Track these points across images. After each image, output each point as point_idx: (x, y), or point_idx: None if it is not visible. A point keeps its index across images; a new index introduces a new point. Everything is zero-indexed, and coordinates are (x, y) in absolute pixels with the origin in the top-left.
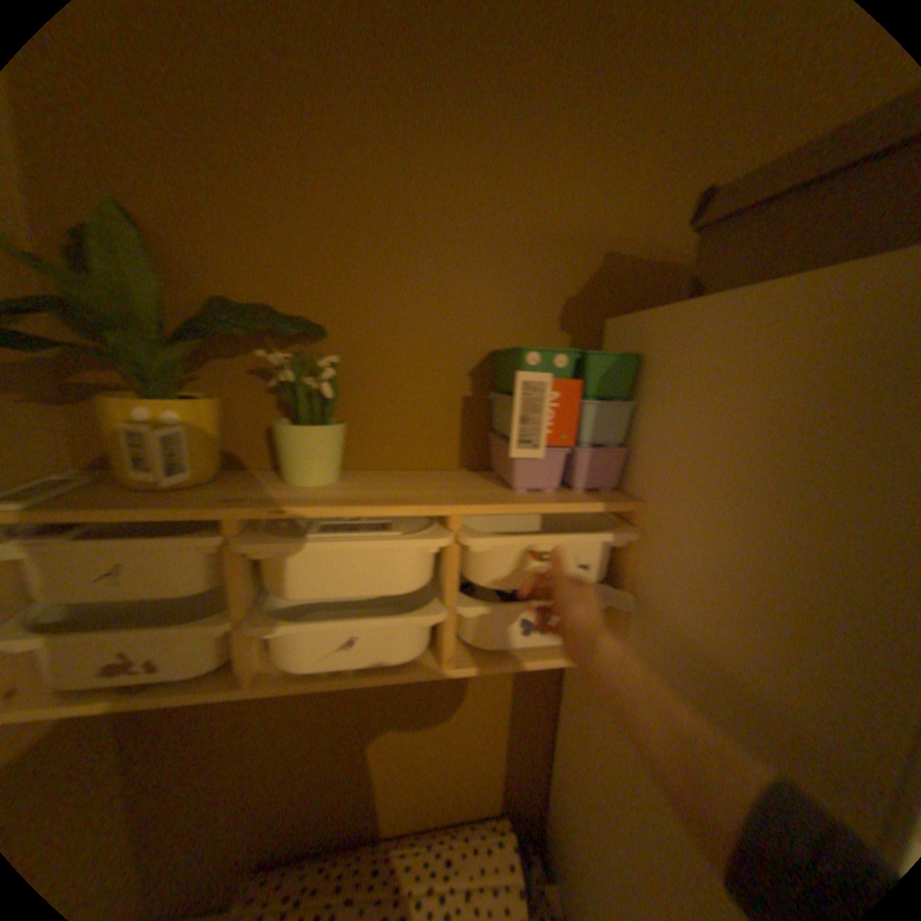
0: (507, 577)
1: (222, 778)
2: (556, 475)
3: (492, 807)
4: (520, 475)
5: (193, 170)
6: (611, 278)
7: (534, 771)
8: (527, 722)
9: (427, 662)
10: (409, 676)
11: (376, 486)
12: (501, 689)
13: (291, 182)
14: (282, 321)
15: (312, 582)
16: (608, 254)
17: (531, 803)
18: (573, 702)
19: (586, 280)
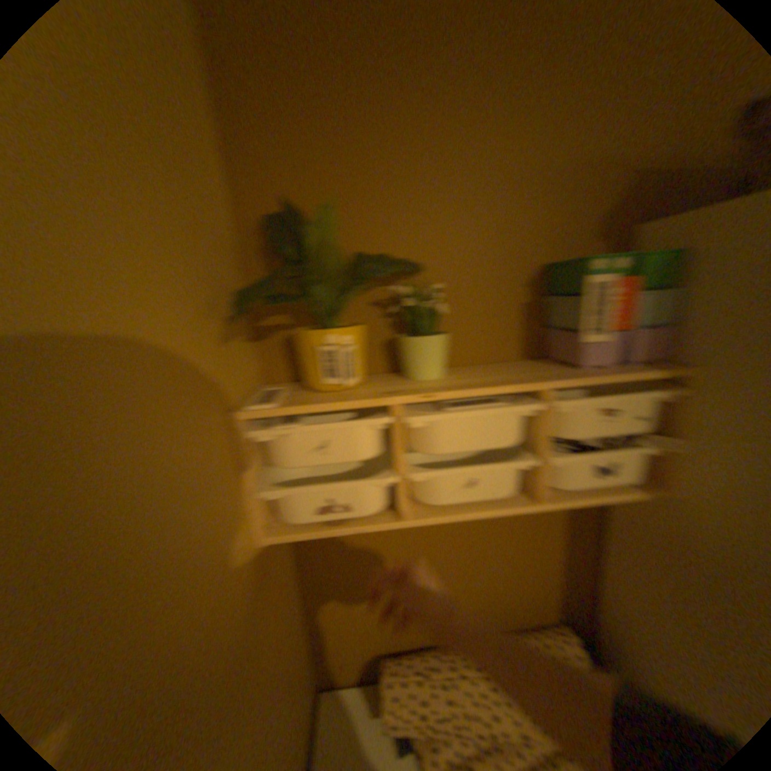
0: (587, 433)
1: (361, 594)
2: (616, 353)
3: (552, 618)
4: (588, 356)
5: (328, 164)
6: (640, 190)
7: (584, 591)
8: (578, 553)
9: (526, 500)
10: (515, 510)
11: (469, 377)
12: (557, 527)
13: (394, 160)
14: (402, 263)
15: (447, 446)
16: (637, 170)
17: (582, 616)
18: (620, 535)
19: (619, 195)
